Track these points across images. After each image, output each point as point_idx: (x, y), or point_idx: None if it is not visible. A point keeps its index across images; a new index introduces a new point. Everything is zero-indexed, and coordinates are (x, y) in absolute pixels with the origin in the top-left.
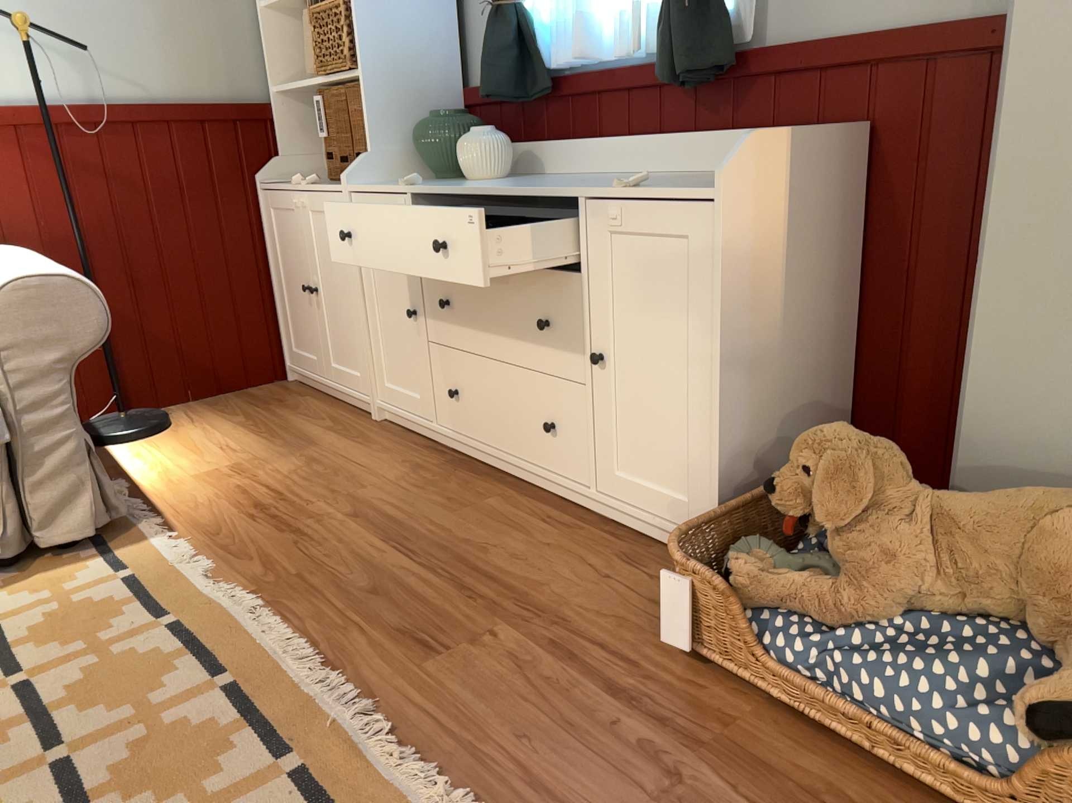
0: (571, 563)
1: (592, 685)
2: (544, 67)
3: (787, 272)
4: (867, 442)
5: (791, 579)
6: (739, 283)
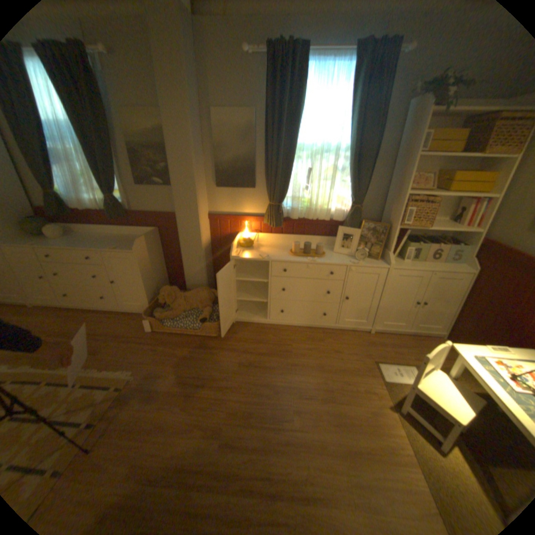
0: (119, 326)
1: (134, 345)
2: (67, 208)
3: (150, 260)
4: (171, 289)
5: (165, 314)
6: (141, 266)
